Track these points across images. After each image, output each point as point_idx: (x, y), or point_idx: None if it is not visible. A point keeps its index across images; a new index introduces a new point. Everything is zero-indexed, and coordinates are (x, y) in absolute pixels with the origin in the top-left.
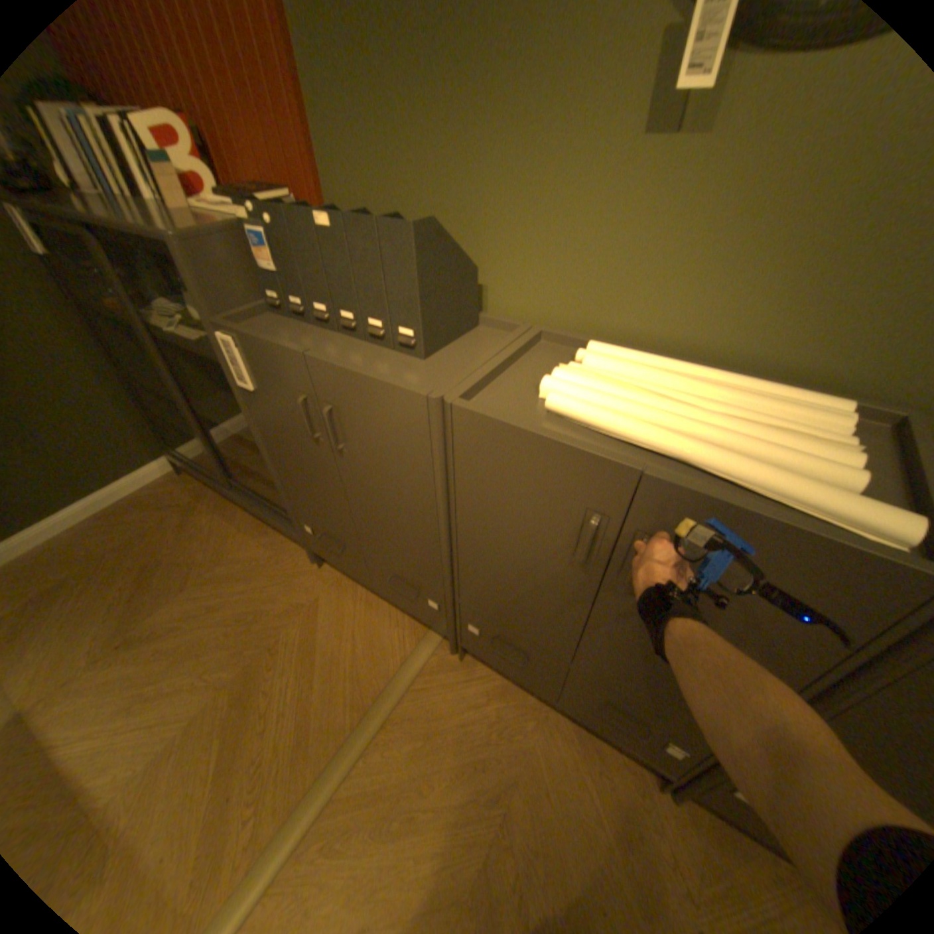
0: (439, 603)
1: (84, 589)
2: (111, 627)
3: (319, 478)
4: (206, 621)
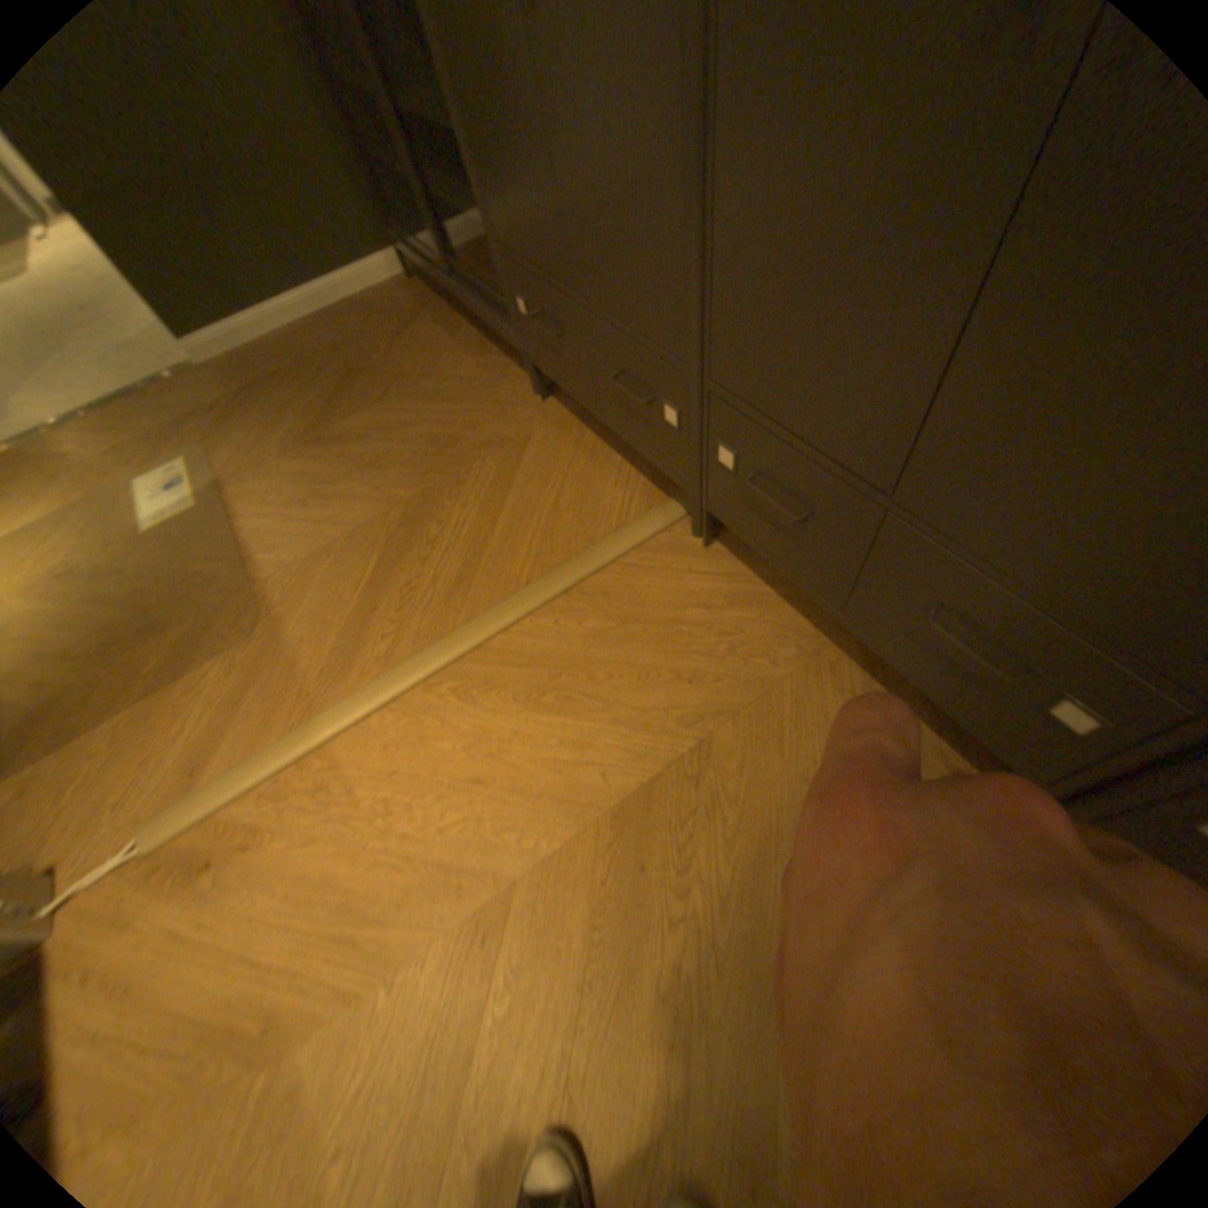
0: (677, 409)
1: (291, 383)
2: (306, 424)
3: (515, 135)
4: (398, 436)
